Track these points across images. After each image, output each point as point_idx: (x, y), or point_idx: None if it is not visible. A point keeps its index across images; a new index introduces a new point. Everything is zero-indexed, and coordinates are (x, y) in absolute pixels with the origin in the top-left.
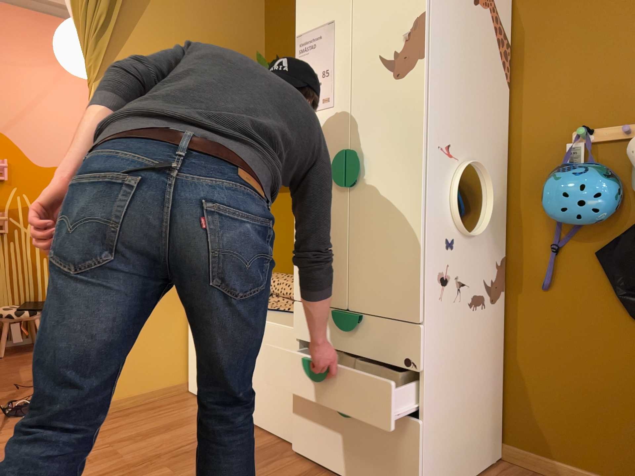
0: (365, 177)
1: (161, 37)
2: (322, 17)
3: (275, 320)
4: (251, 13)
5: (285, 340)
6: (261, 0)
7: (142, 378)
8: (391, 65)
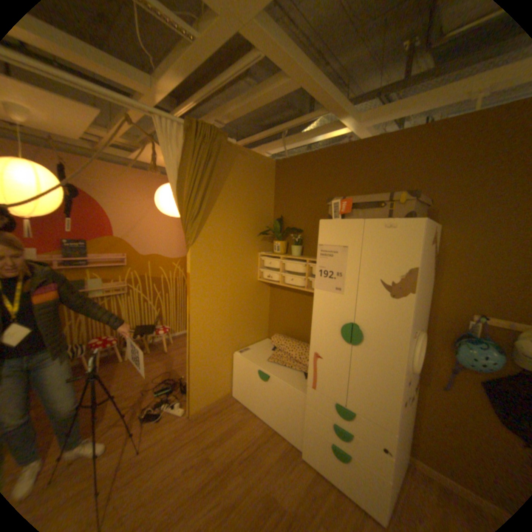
0: (364, 343)
1: (223, 213)
2: (338, 240)
3: (288, 380)
4: (267, 190)
5: (297, 398)
6: (272, 182)
7: (211, 395)
8: (388, 288)
